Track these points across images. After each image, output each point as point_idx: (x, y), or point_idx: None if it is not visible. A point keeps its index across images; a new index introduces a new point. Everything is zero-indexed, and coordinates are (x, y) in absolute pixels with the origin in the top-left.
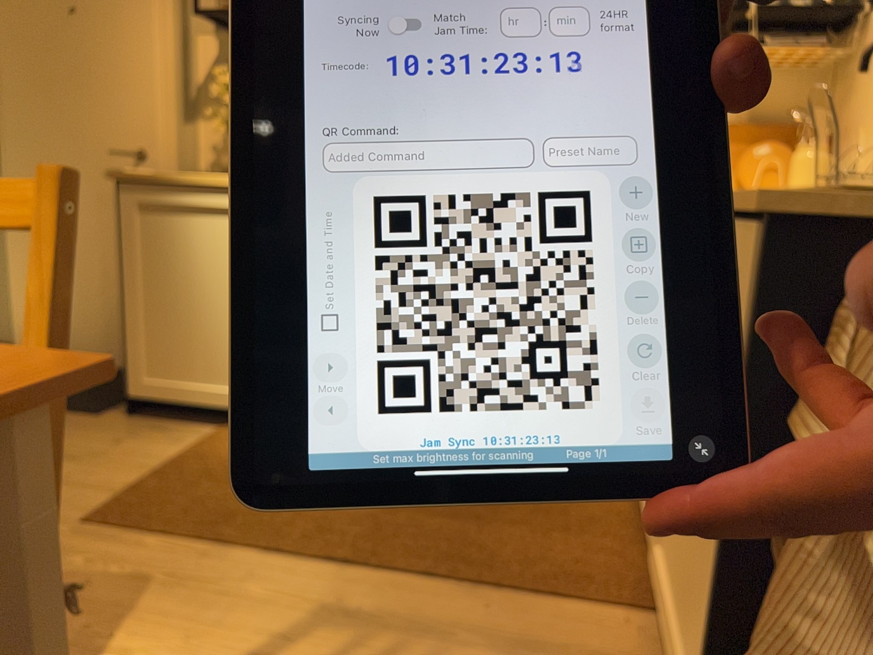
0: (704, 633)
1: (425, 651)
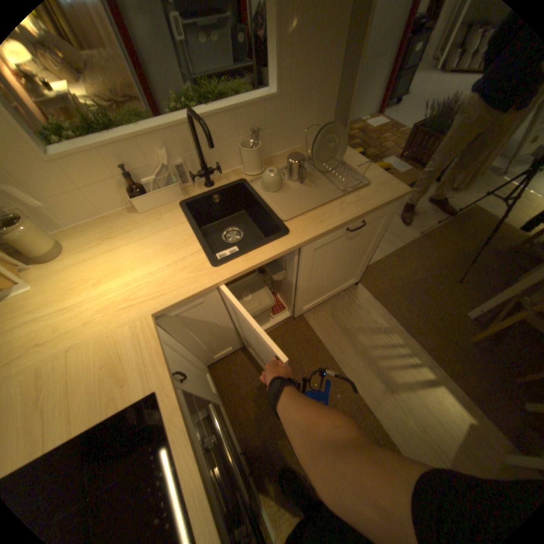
0: (349, 277)
1: (372, 356)
